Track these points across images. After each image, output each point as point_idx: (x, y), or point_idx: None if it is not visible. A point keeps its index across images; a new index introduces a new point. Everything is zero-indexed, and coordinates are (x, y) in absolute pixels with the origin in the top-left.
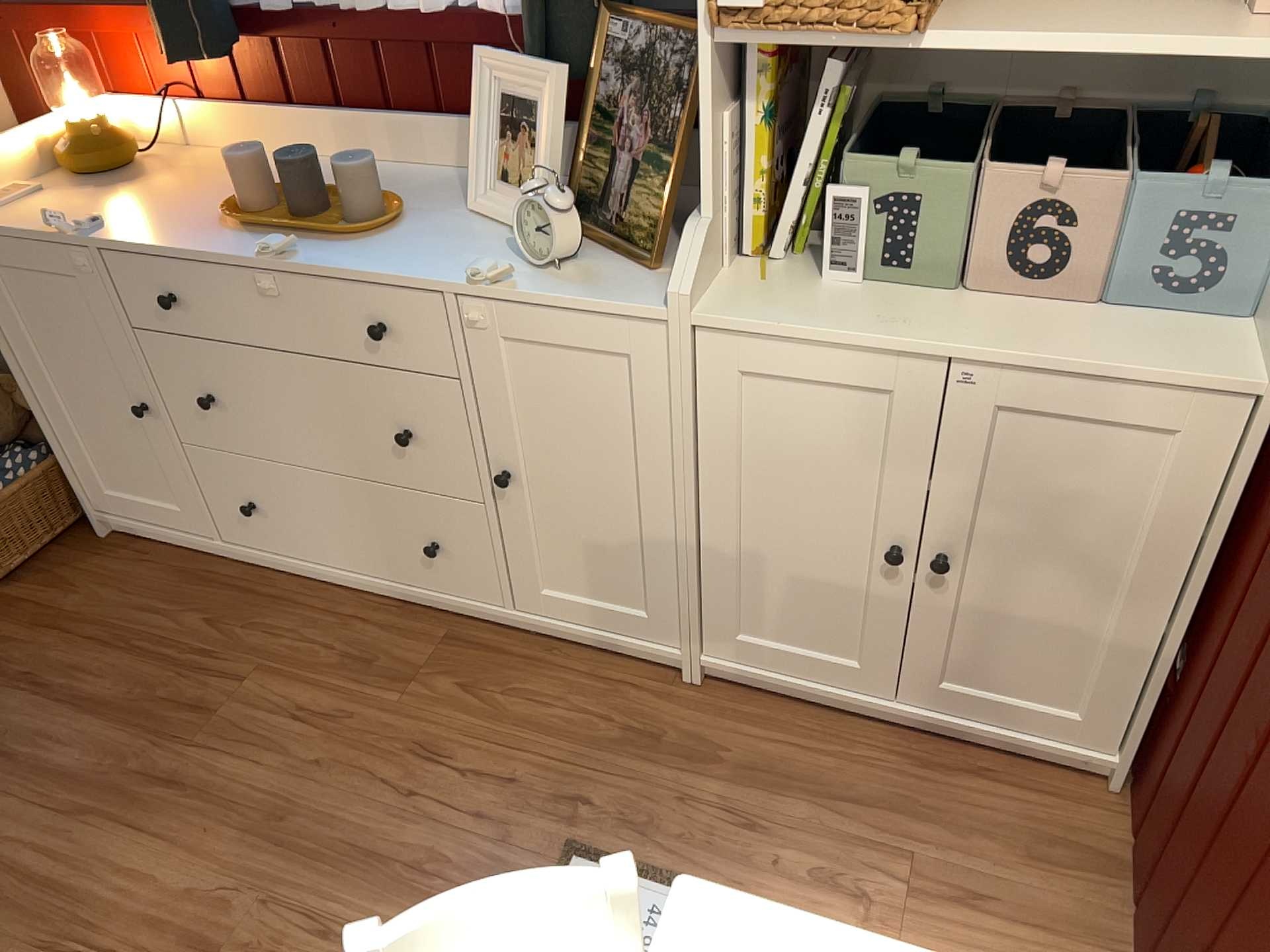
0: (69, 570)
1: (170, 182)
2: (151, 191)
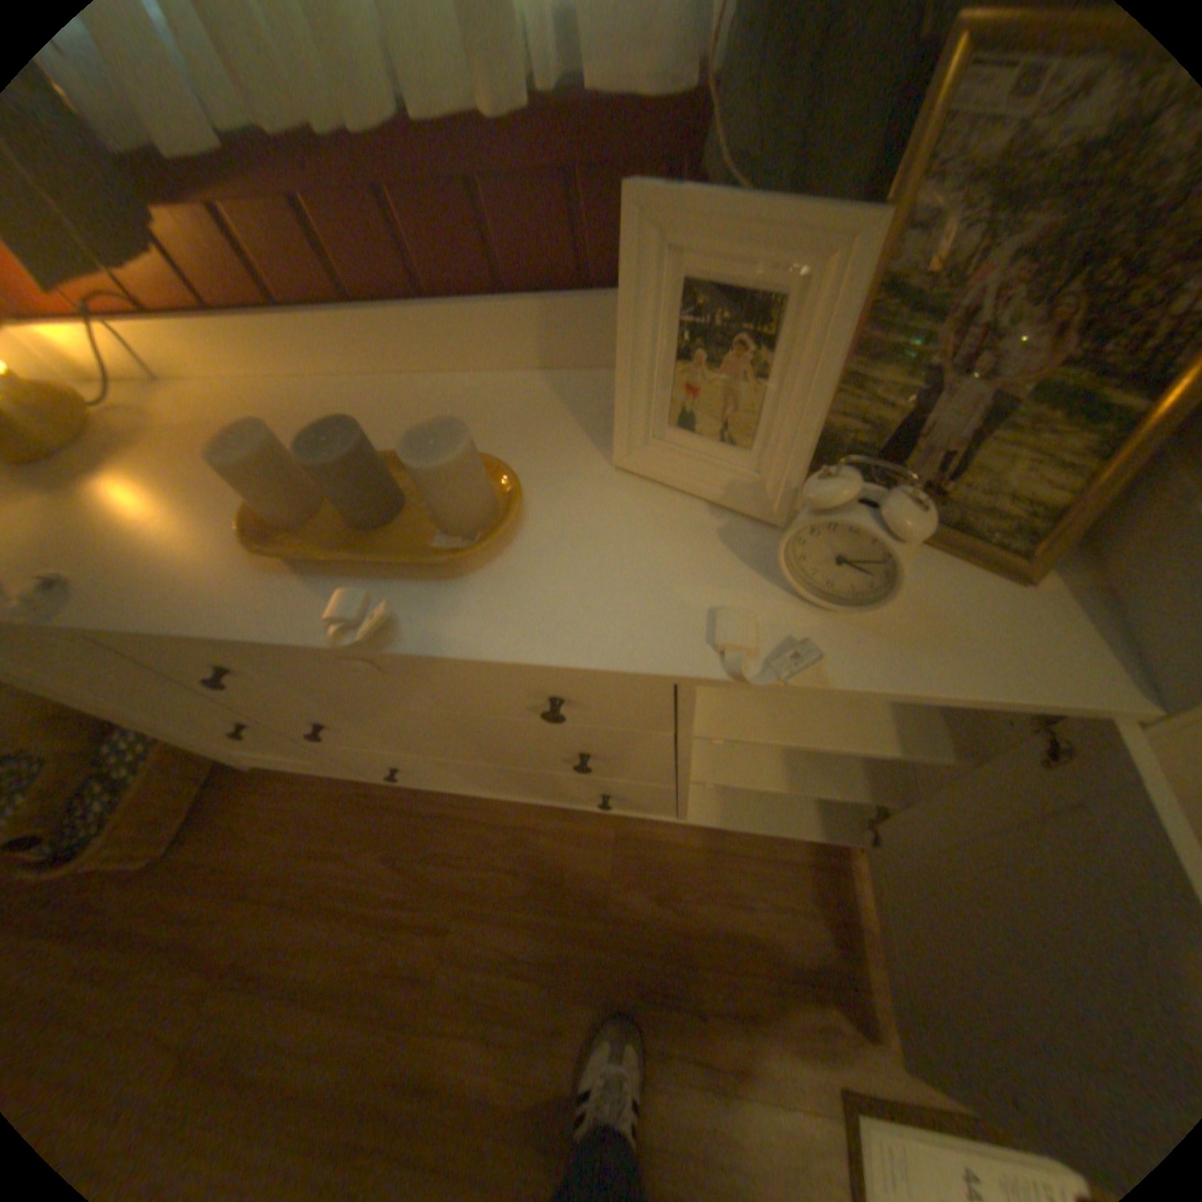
0: (229, 820)
1: (149, 460)
2: (127, 486)
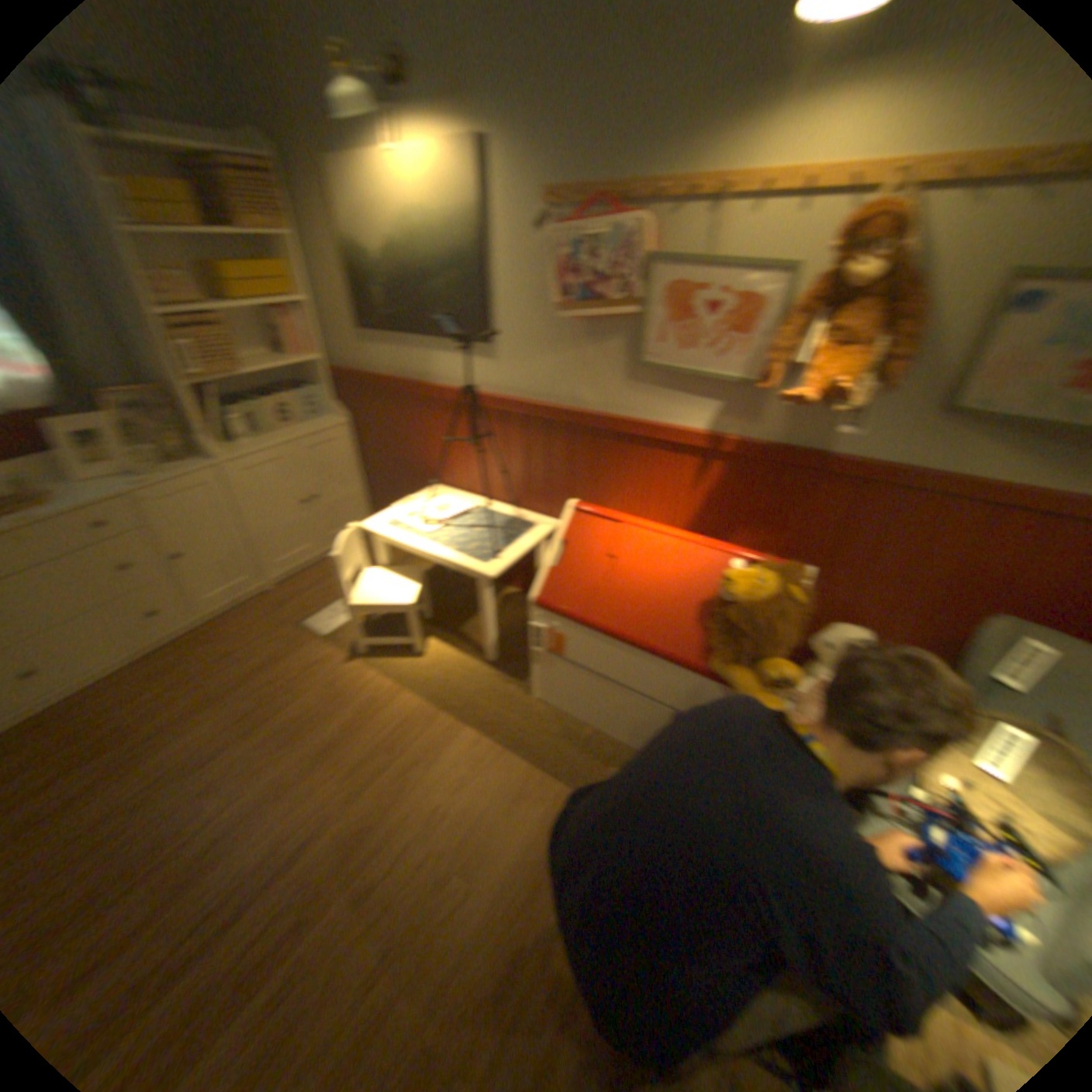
0: None
1: None
2: None
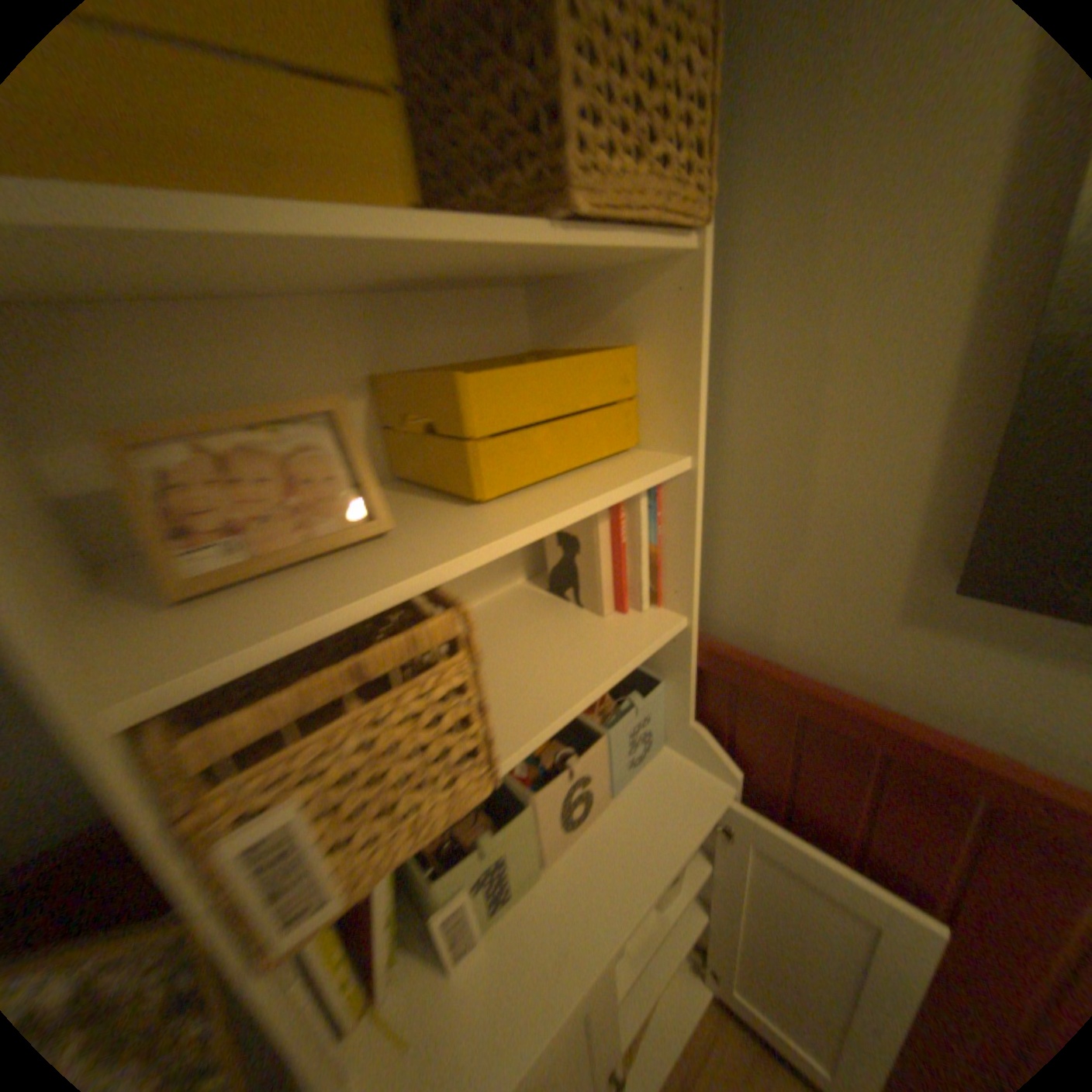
0: None
1: None
2: None
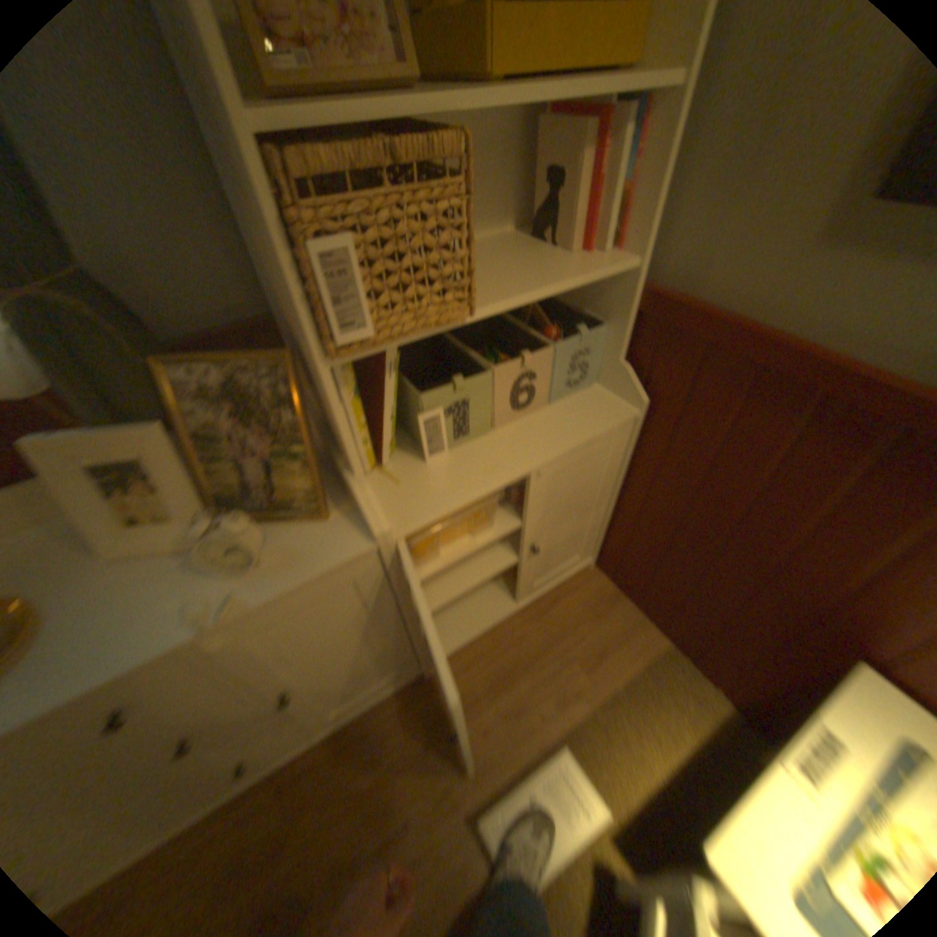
0: None
1: None
2: None
